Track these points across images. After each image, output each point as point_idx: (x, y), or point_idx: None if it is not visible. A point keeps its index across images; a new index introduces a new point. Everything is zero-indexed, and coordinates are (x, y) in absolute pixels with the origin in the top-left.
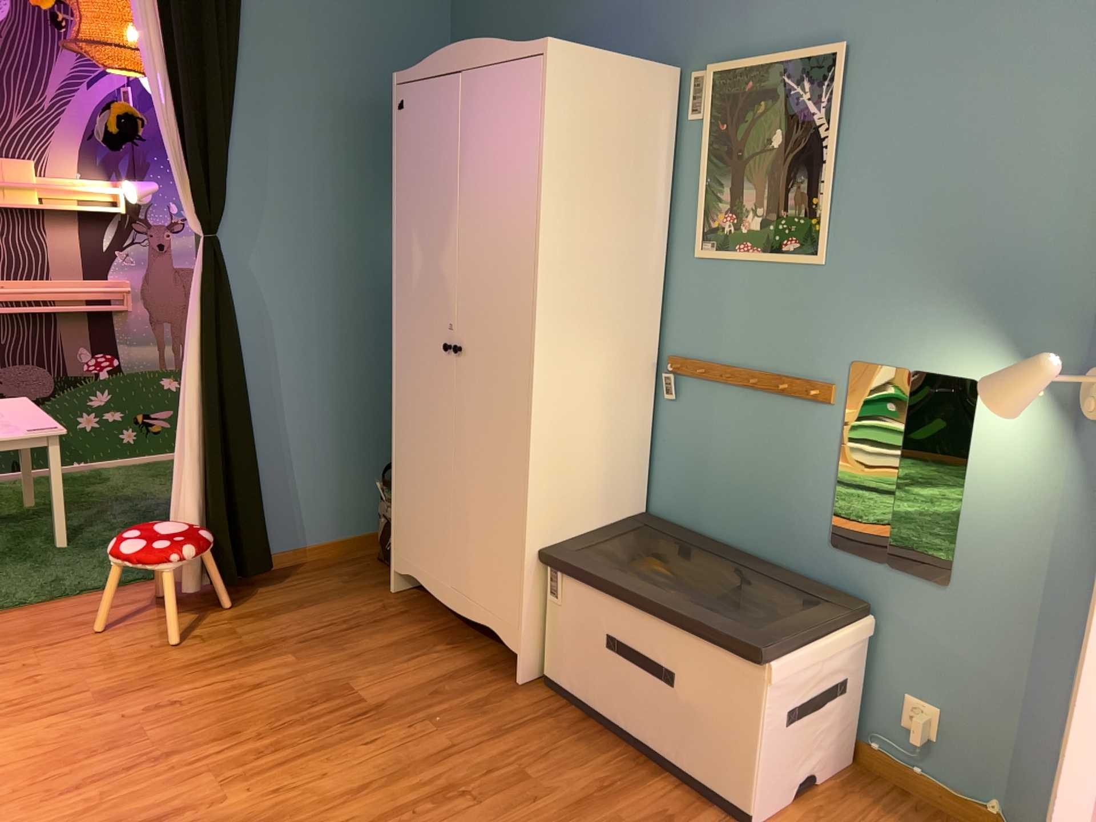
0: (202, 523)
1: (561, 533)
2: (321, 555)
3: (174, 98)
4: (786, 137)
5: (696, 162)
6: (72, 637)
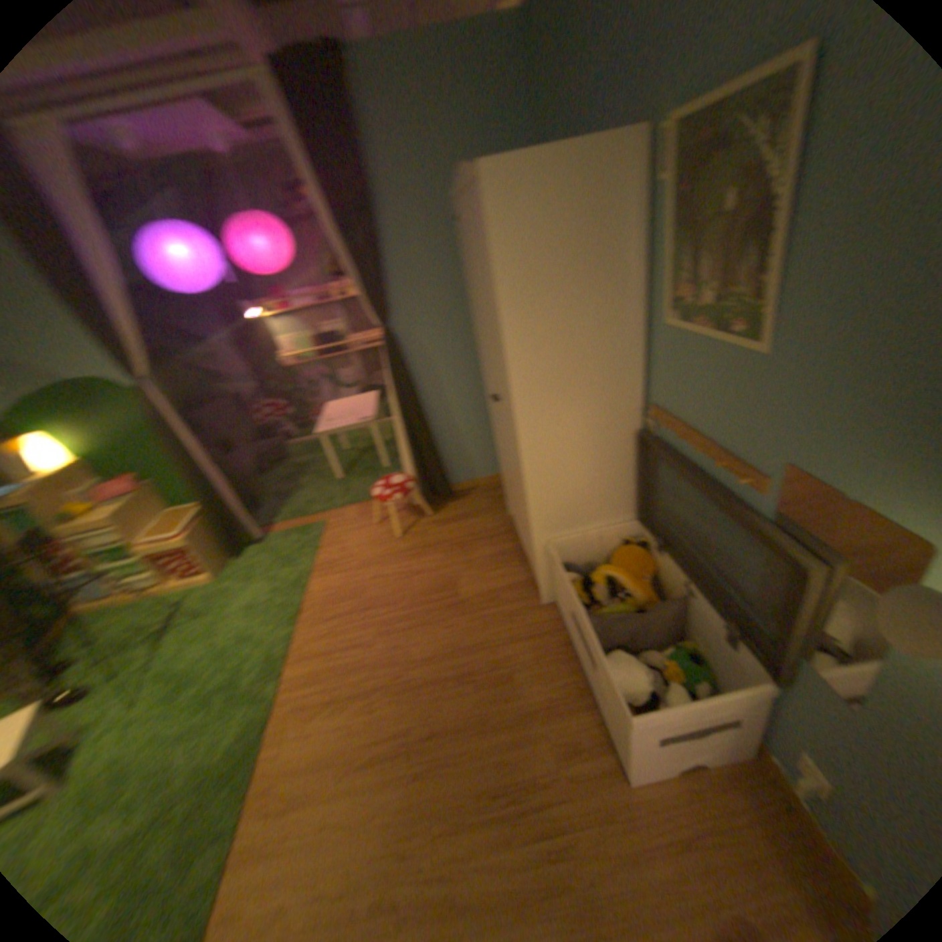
0: (420, 472)
1: (562, 528)
2: (489, 482)
3: (349, 249)
4: (742, 194)
5: (668, 225)
6: (370, 525)
